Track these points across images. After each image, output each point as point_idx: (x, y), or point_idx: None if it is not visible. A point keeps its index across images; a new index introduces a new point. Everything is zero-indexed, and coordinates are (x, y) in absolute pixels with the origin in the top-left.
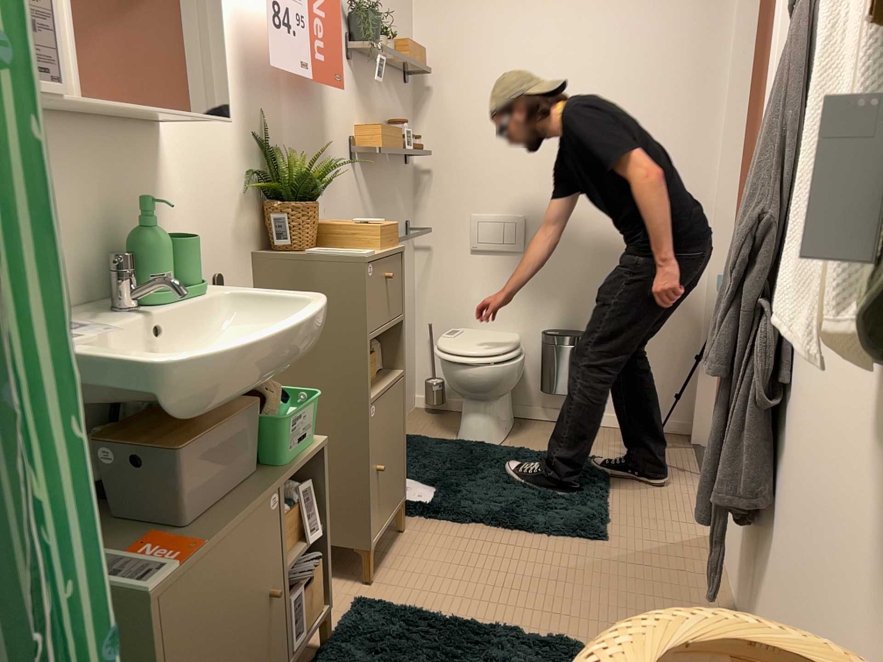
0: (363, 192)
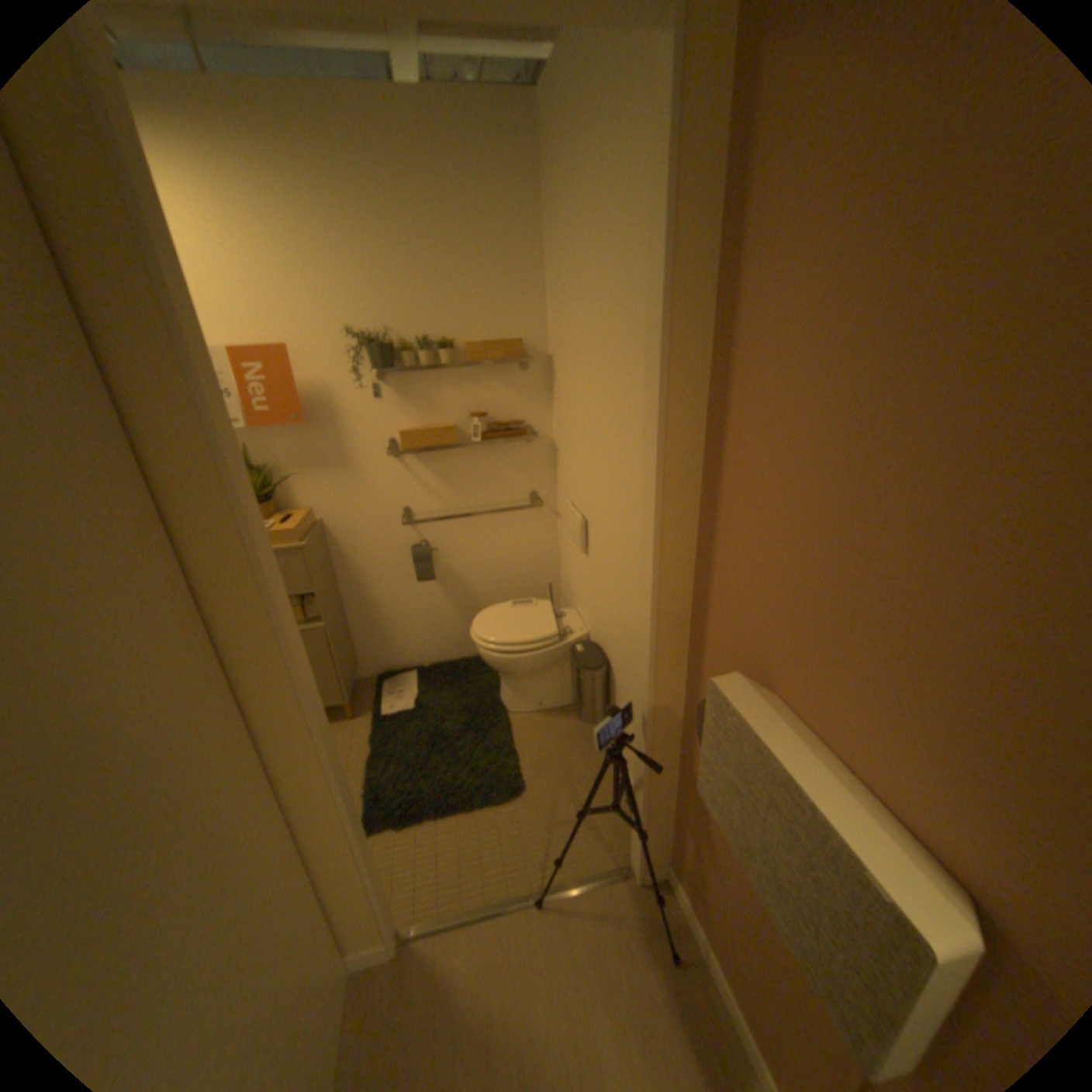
0: (415, 474)
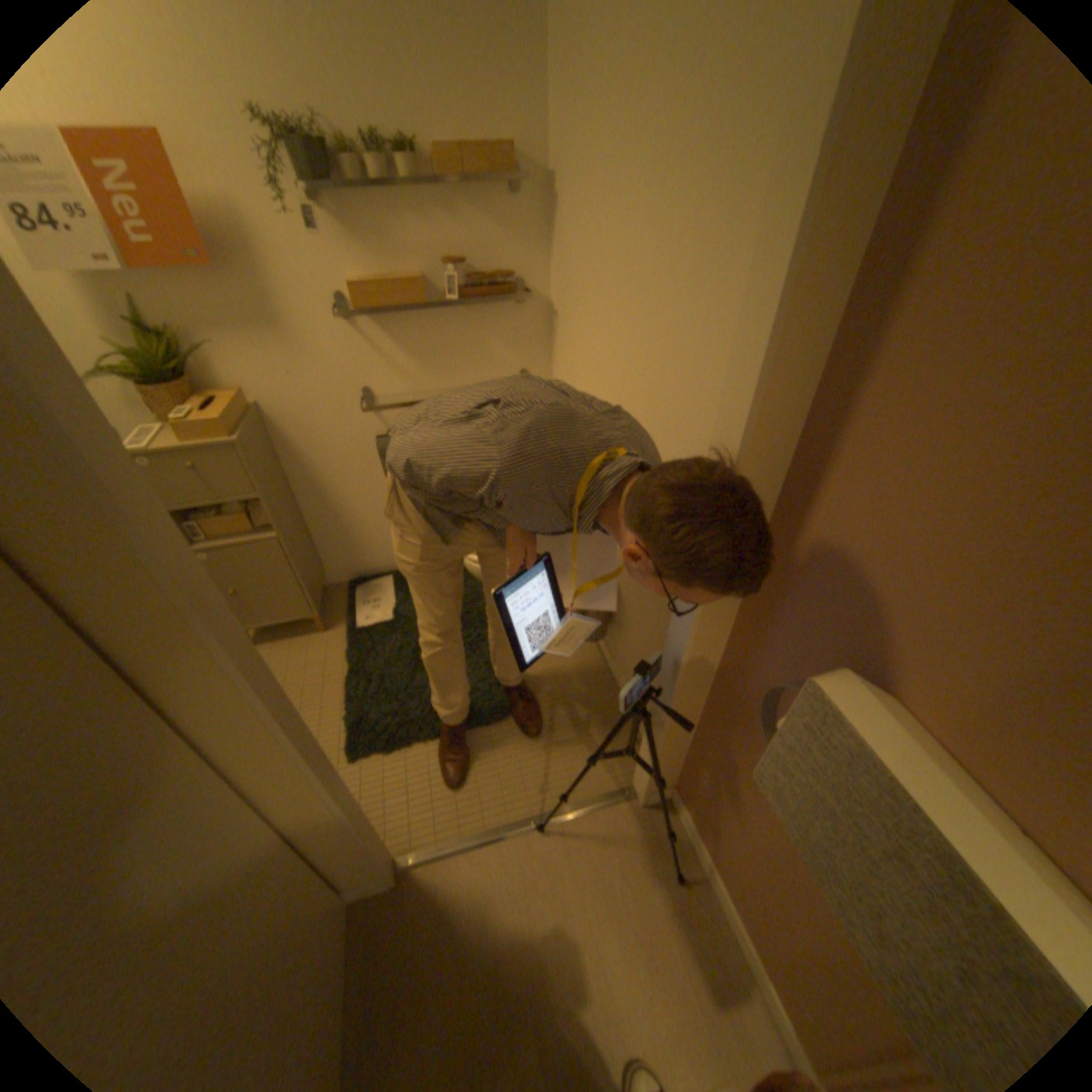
0: (374, 343)
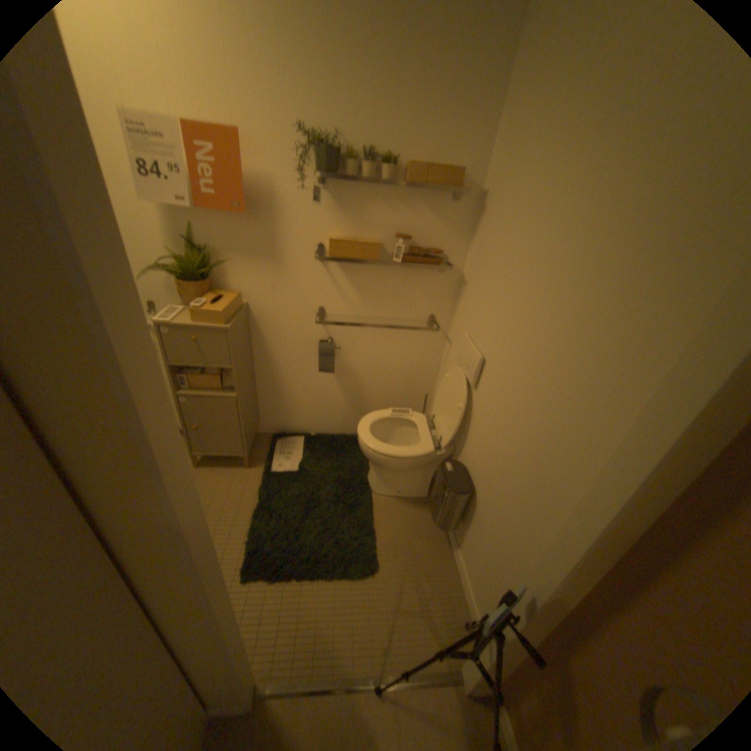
0: (335, 280)
